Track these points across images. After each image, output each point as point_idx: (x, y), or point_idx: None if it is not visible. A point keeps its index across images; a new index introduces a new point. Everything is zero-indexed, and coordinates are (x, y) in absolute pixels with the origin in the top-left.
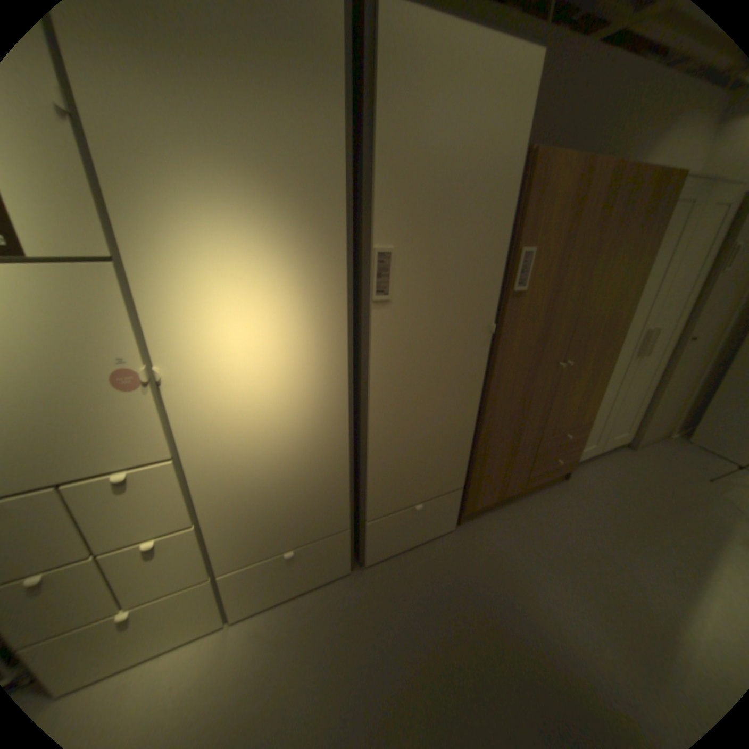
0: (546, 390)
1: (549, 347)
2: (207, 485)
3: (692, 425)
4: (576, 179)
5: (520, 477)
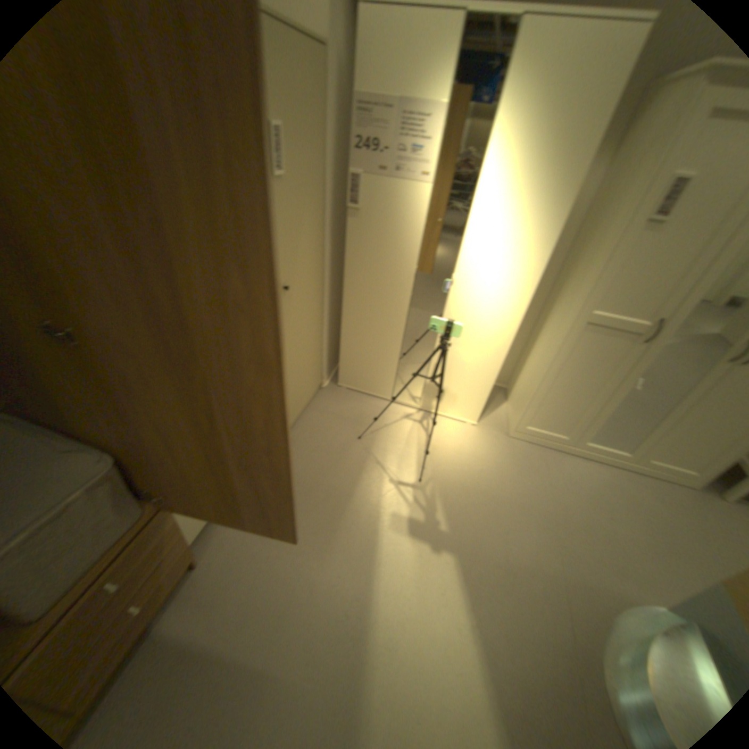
0: None
1: None
2: None
3: (337, 360)
4: None
5: None
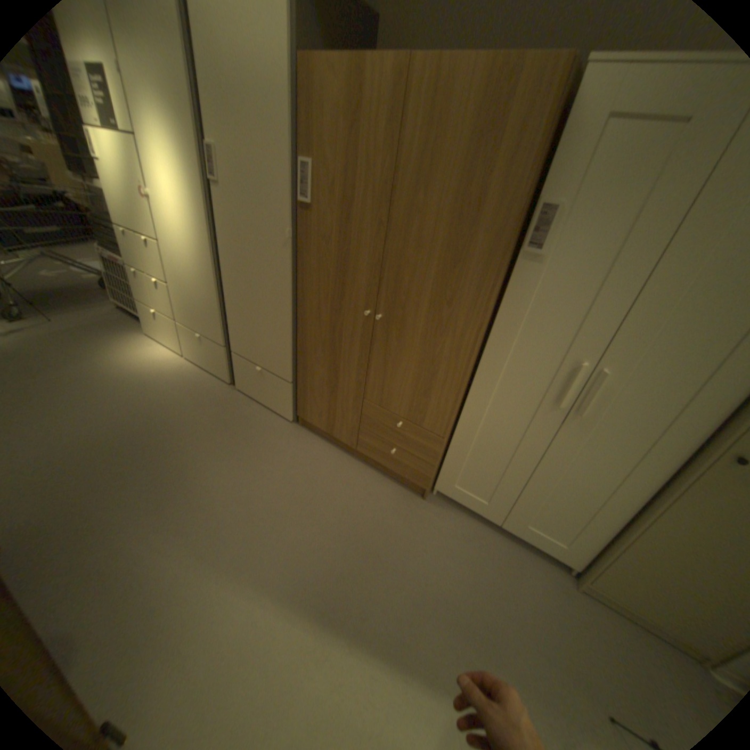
0: (357, 335)
1: (351, 282)
2: (169, 264)
3: None
4: (343, 84)
5: (347, 425)
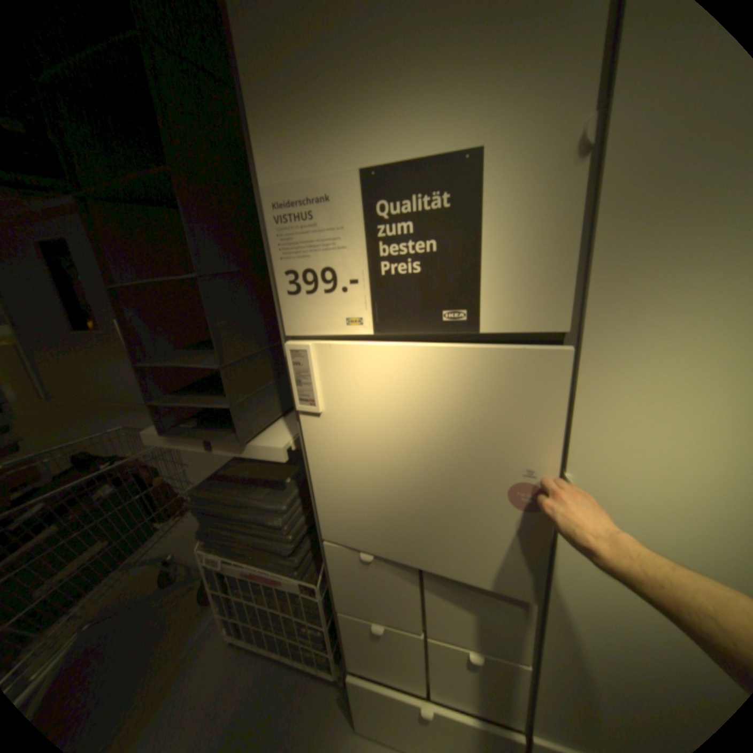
0: None
1: None
2: (573, 634)
3: None
4: None
5: None
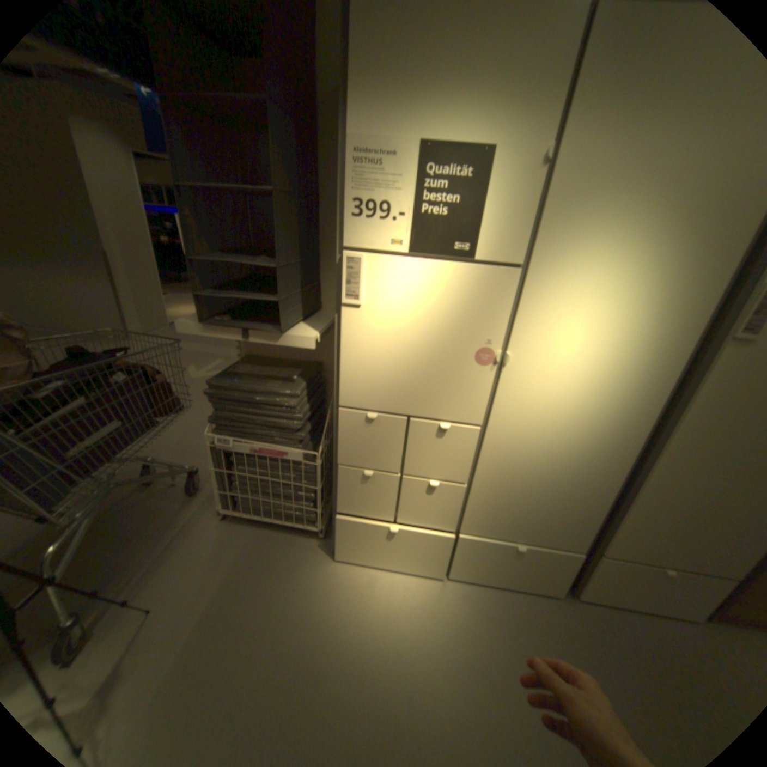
0: None
1: None
2: (494, 457)
3: None
4: None
5: None
